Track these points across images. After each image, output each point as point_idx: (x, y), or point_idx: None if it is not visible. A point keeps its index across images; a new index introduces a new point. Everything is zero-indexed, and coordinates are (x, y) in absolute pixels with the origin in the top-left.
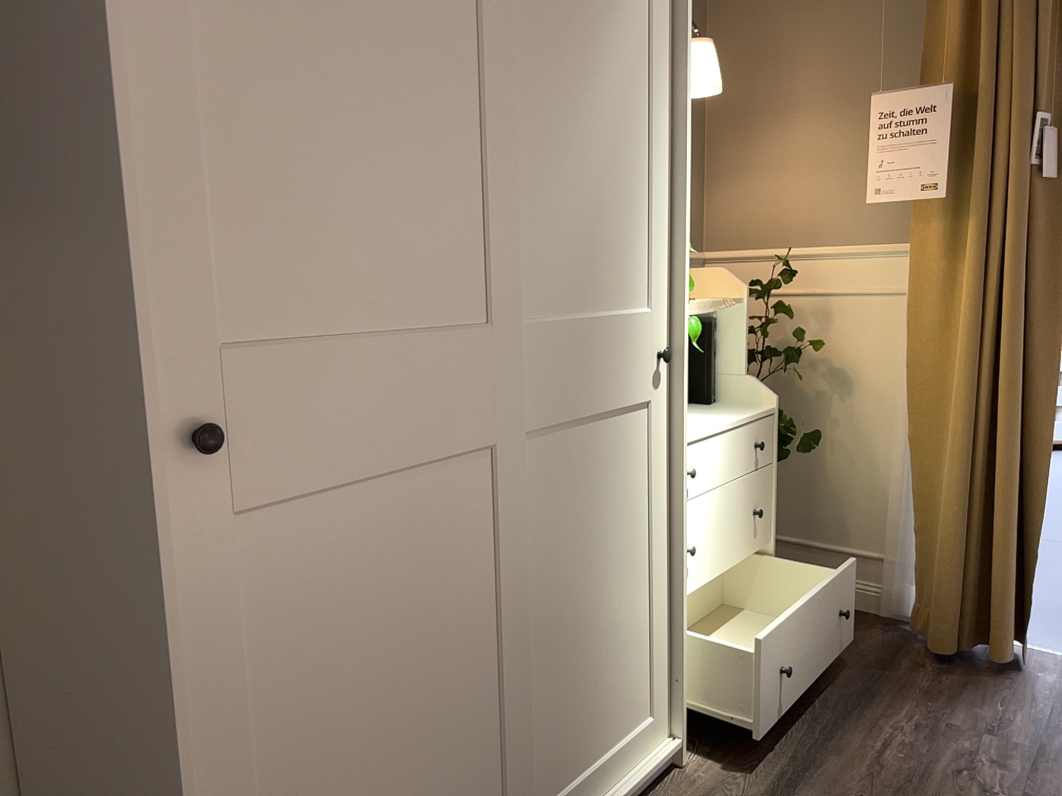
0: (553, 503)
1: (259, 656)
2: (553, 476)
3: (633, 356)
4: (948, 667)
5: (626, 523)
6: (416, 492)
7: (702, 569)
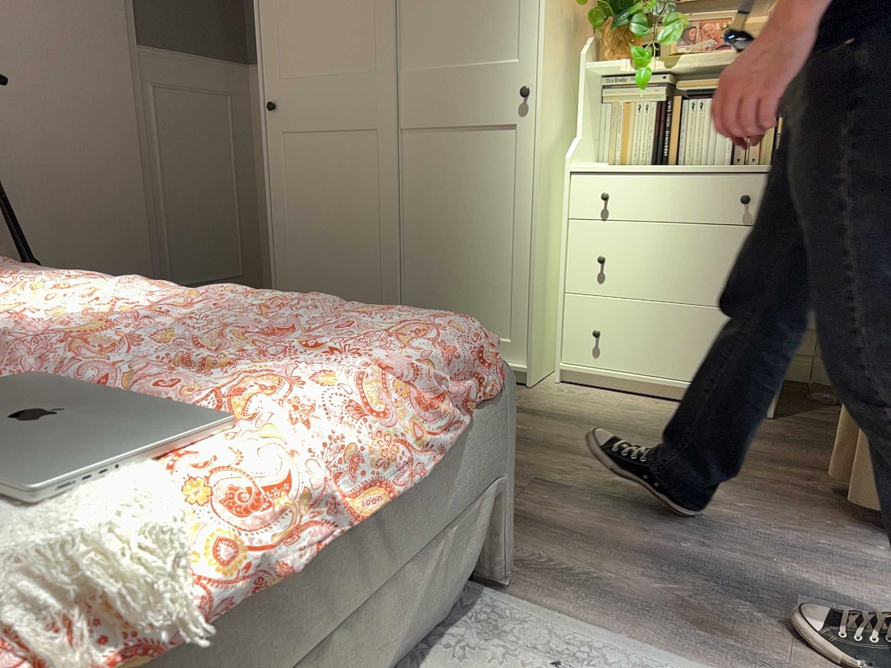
0: (426, 171)
1: (290, 182)
2: (426, 156)
3: (494, 93)
4: (831, 499)
5: (488, 202)
6: (341, 143)
7: (626, 284)
